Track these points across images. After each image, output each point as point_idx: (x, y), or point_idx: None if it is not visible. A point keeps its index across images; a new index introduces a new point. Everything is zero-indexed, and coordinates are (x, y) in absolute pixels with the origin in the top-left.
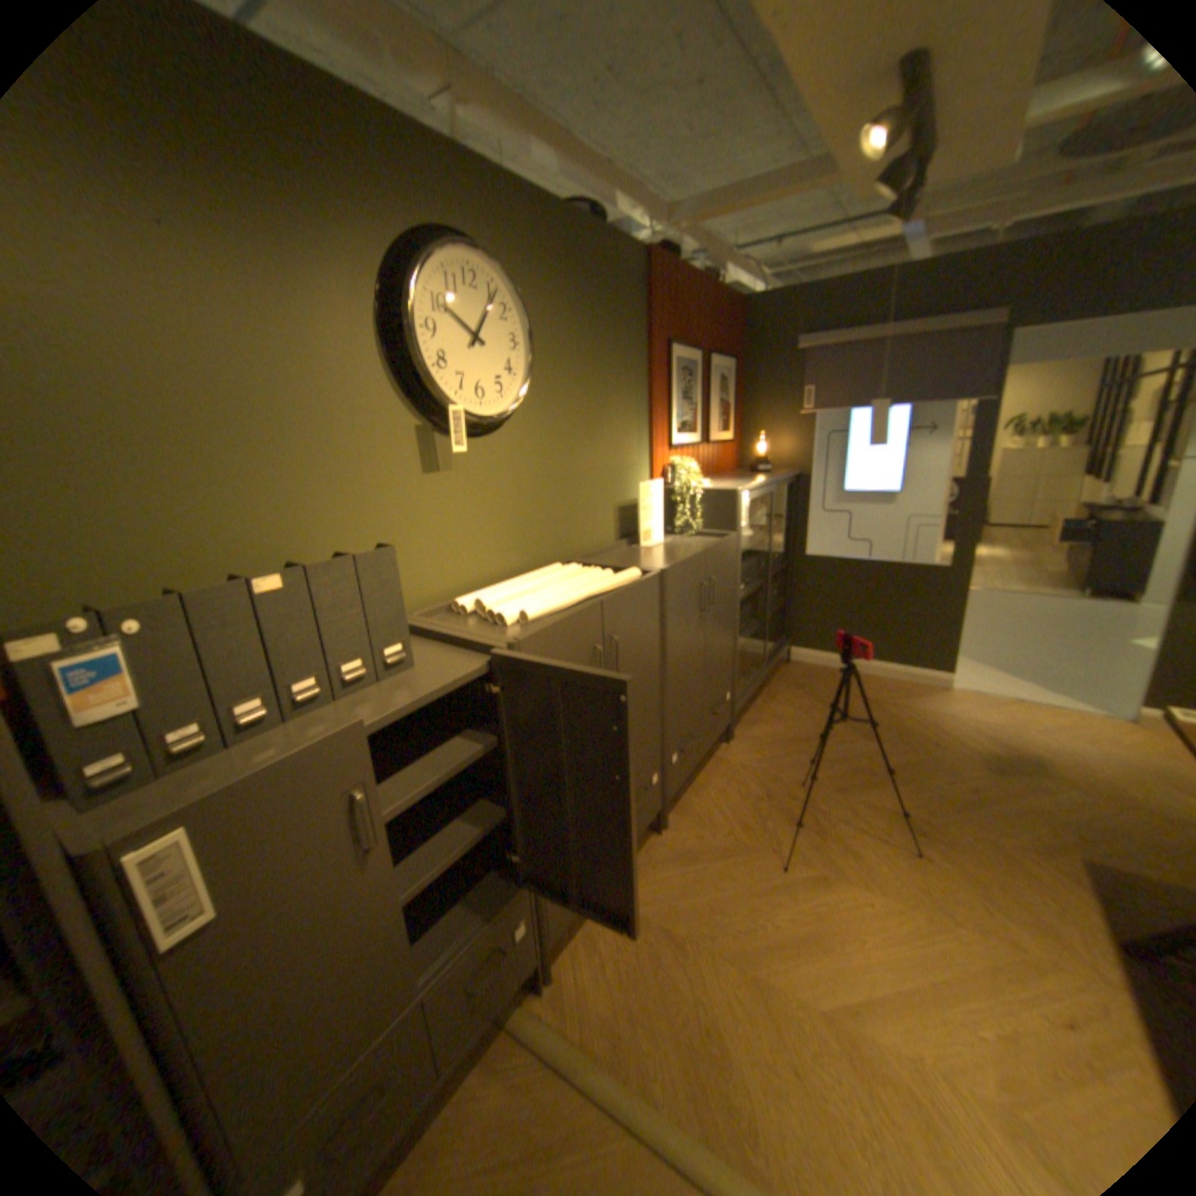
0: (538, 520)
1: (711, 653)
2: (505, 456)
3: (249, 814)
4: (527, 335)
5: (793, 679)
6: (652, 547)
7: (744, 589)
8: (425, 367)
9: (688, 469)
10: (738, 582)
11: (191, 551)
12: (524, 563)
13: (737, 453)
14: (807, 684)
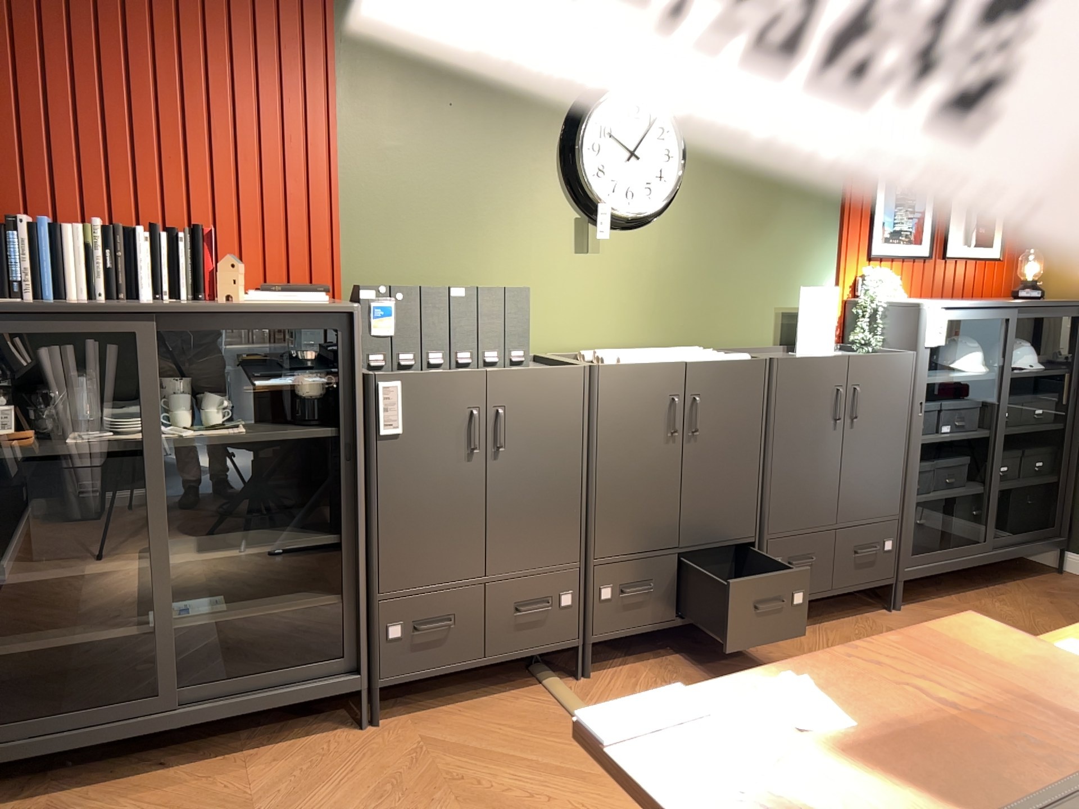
0: (679, 306)
1: (855, 476)
2: (651, 246)
3: (422, 392)
4: (685, 150)
5: (1049, 587)
6: (813, 356)
7: (953, 433)
8: (586, 176)
9: (886, 282)
10: (921, 413)
11: (427, 278)
12: (657, 341)
13: (1011, 277)
14: (1066, 595)
